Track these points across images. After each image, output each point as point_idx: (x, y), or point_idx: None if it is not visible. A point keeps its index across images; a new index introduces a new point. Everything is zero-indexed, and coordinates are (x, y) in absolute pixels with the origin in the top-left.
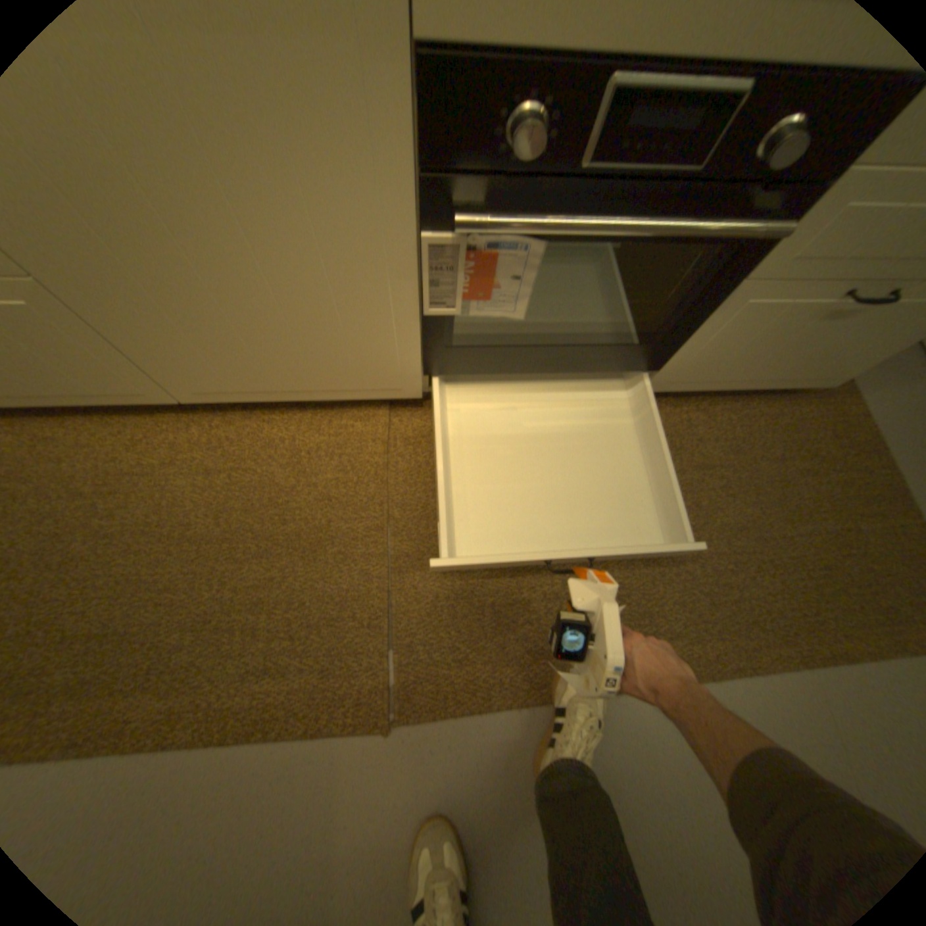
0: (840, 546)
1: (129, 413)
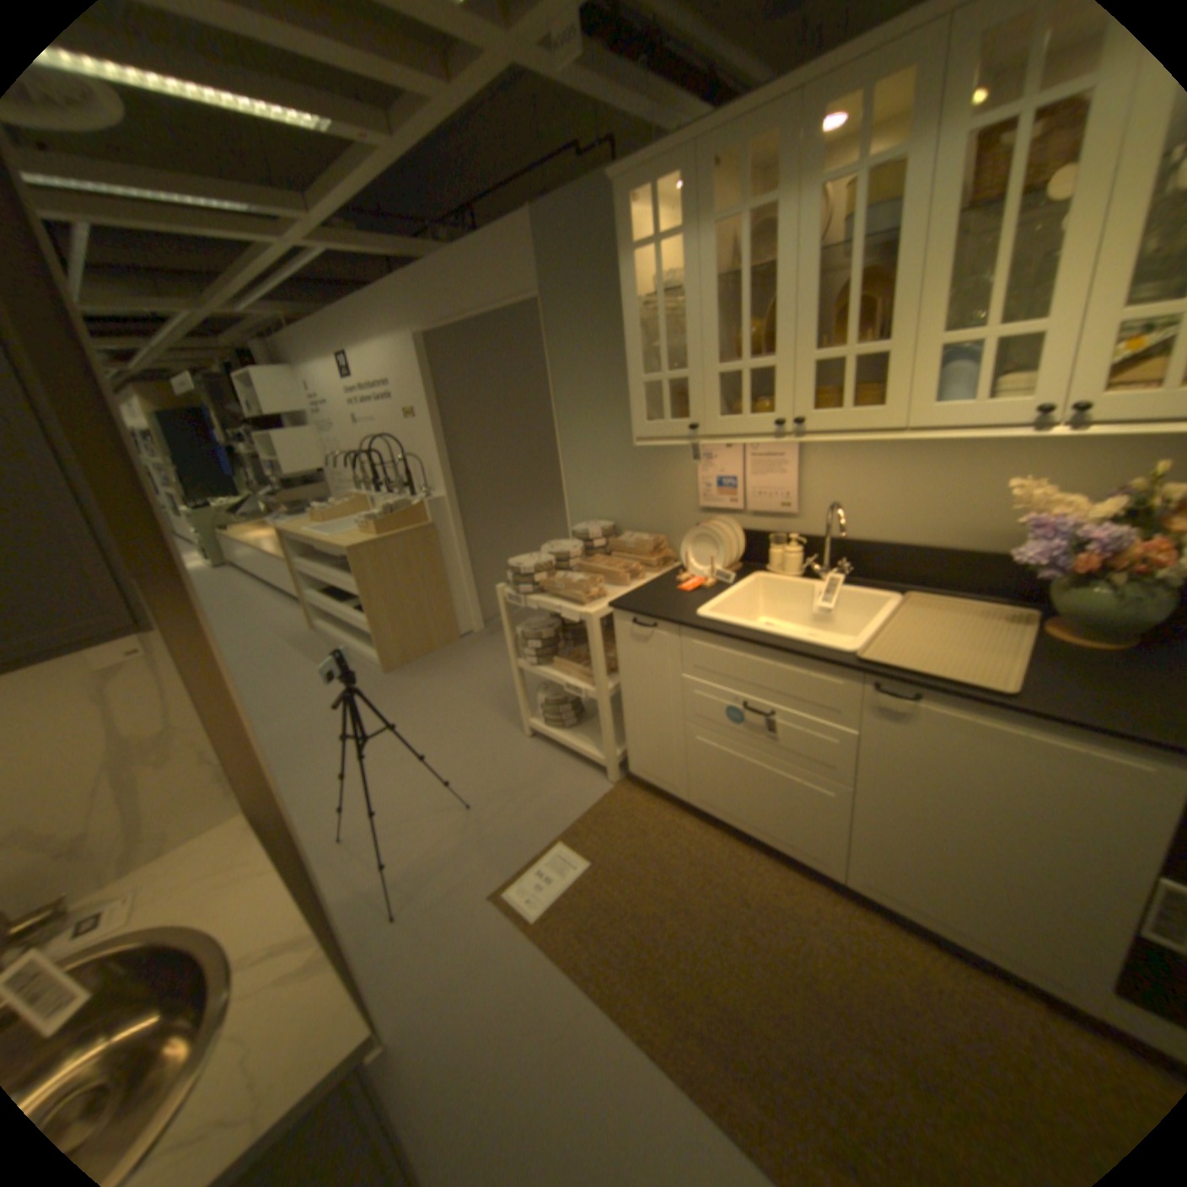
0: None
1: (794, 872)
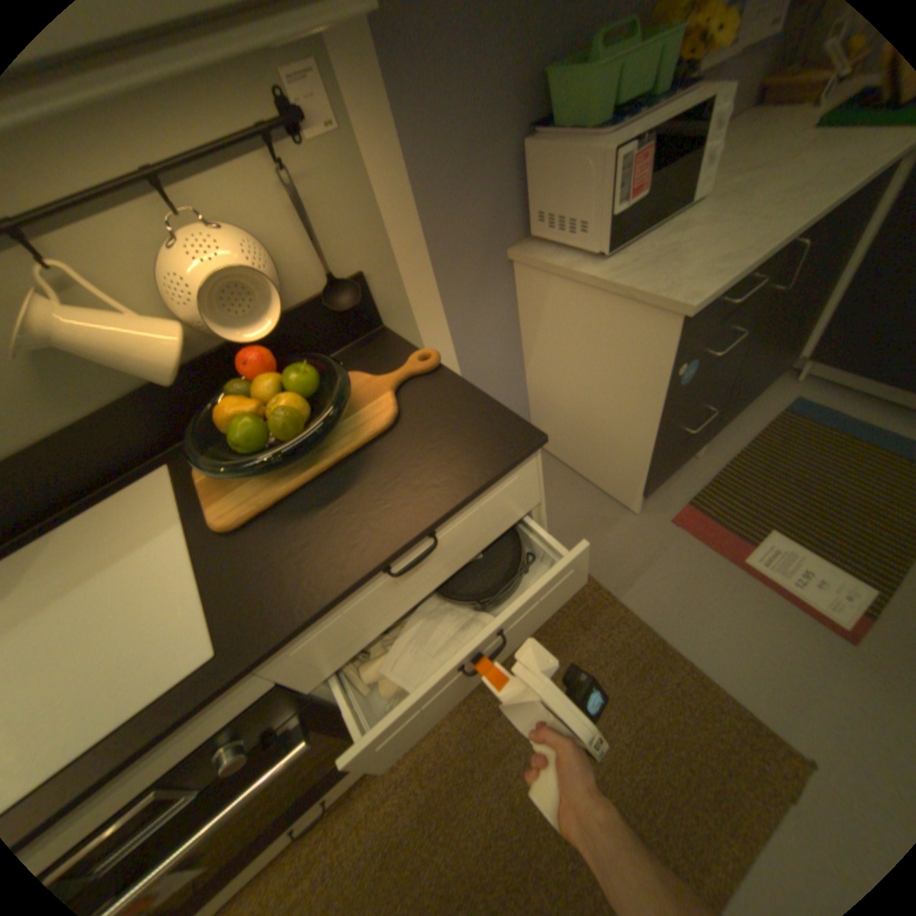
0: (642, 754)
1: None
